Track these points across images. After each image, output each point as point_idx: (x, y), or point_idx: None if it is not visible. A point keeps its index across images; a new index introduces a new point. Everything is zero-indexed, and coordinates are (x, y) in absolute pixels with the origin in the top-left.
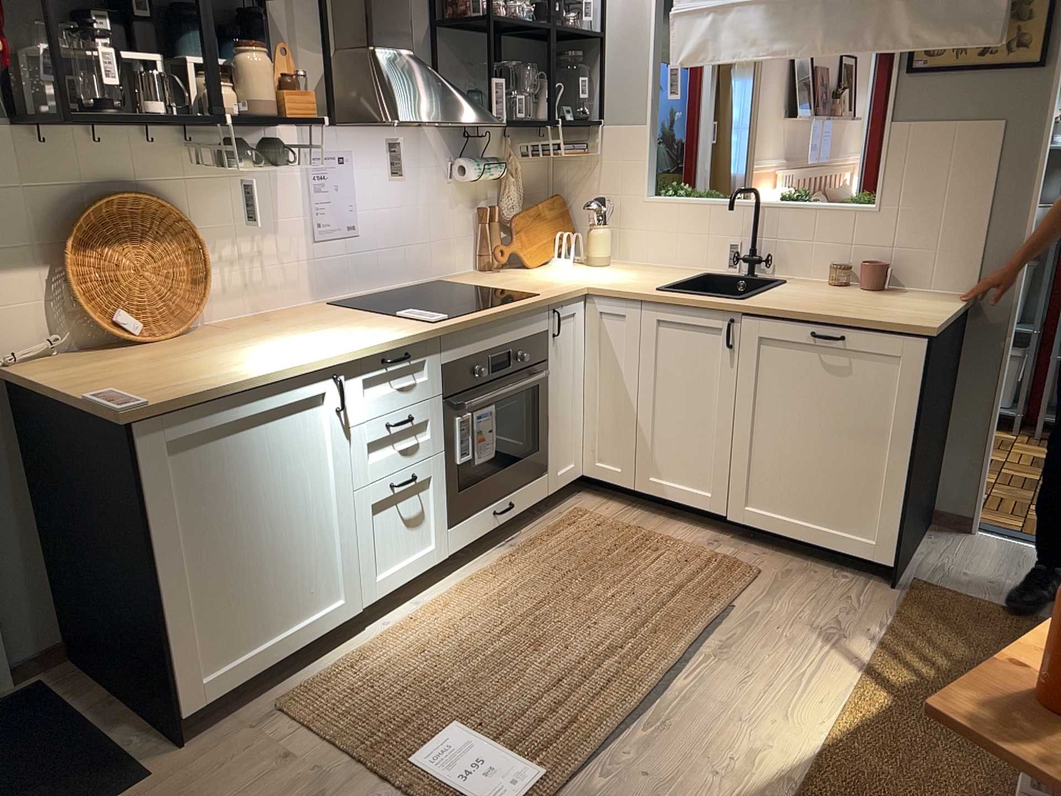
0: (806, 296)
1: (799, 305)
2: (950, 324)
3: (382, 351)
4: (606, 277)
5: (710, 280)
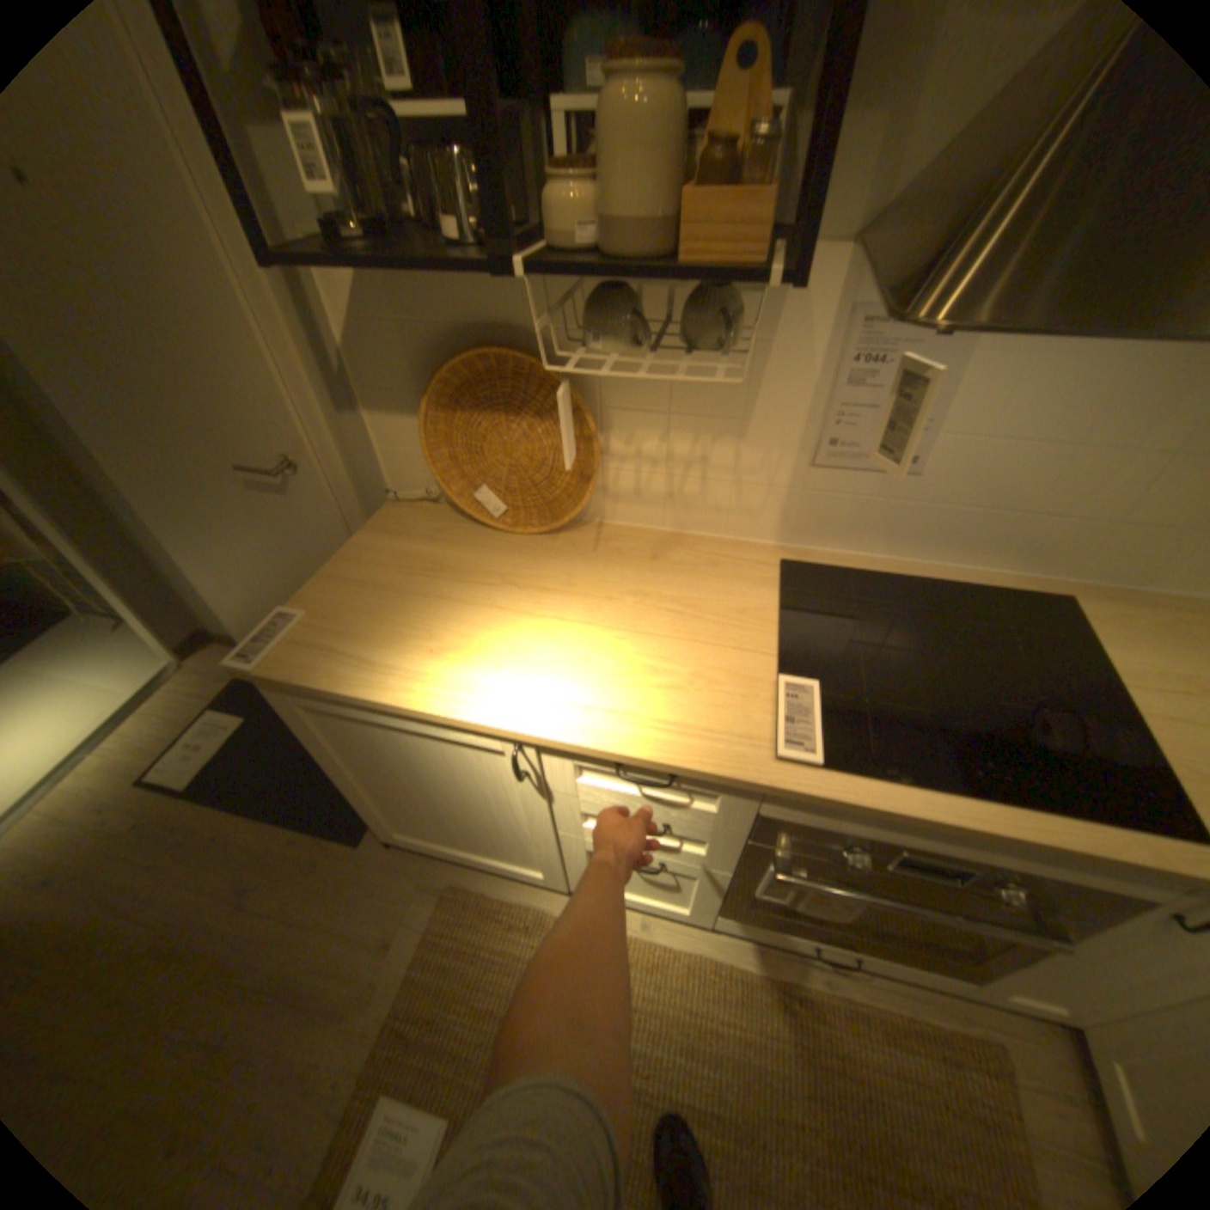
0: None
1: None
2: None
3: (614, 755)
4: None
5: None
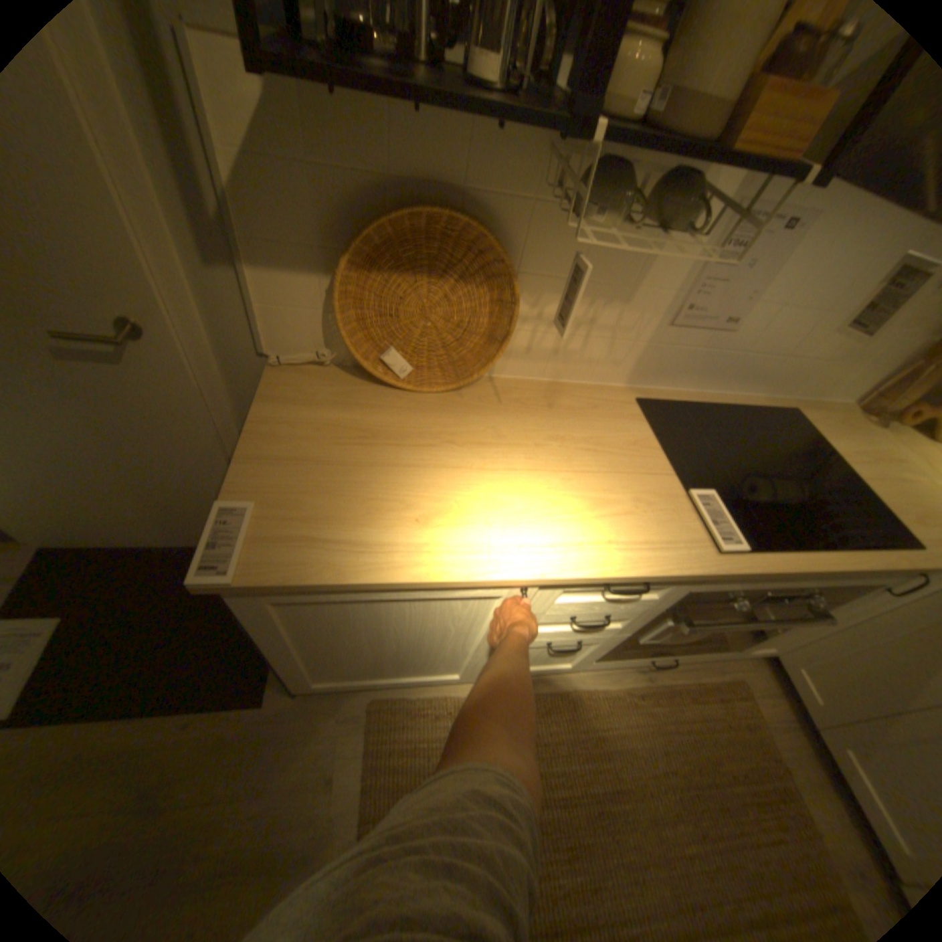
0: None
1: None
2: None
3: (611, 578)
4: None
5: None
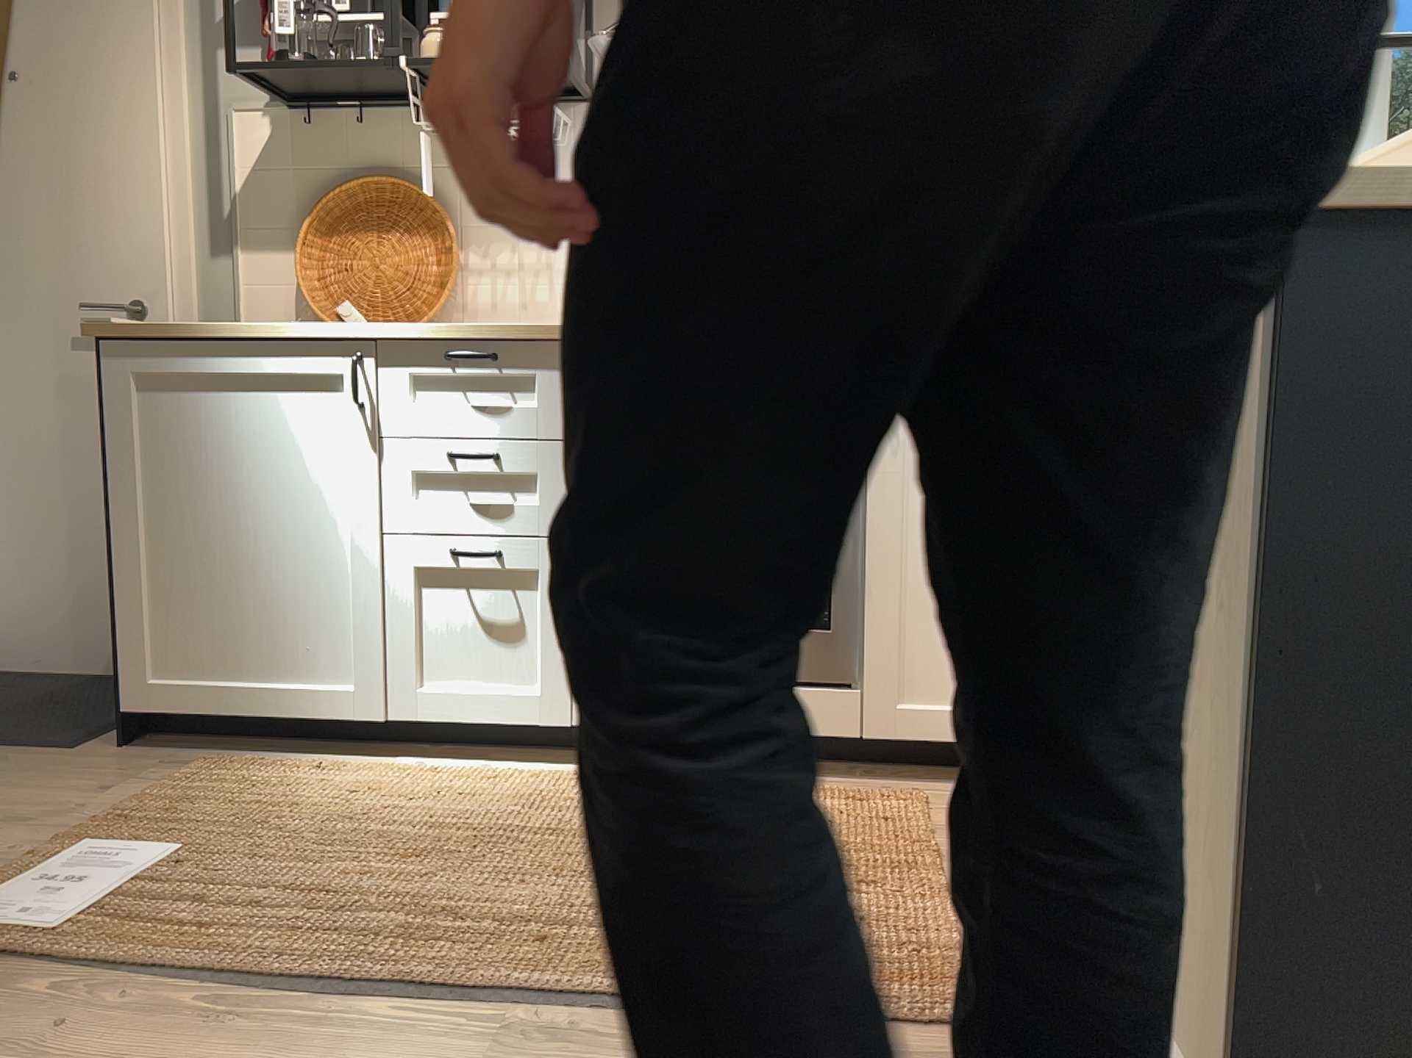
0: None
1: None
2: None
3: (441, 339)
4: None
5: None
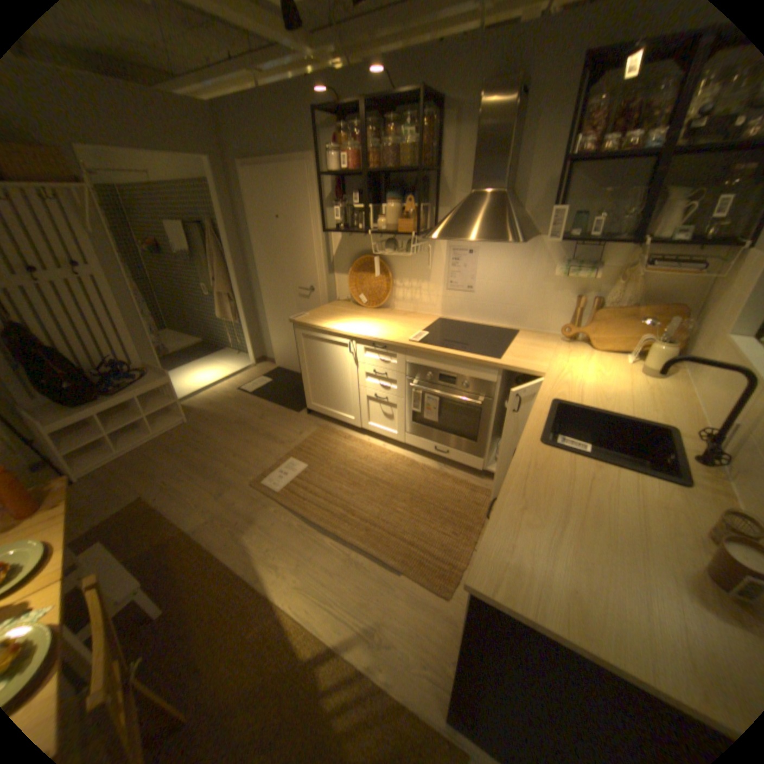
0: (598, 493)
1: (536, 479)
2: (569, 649)
3: (371, 340)
4: (593, 379)
5: (666, 436)
